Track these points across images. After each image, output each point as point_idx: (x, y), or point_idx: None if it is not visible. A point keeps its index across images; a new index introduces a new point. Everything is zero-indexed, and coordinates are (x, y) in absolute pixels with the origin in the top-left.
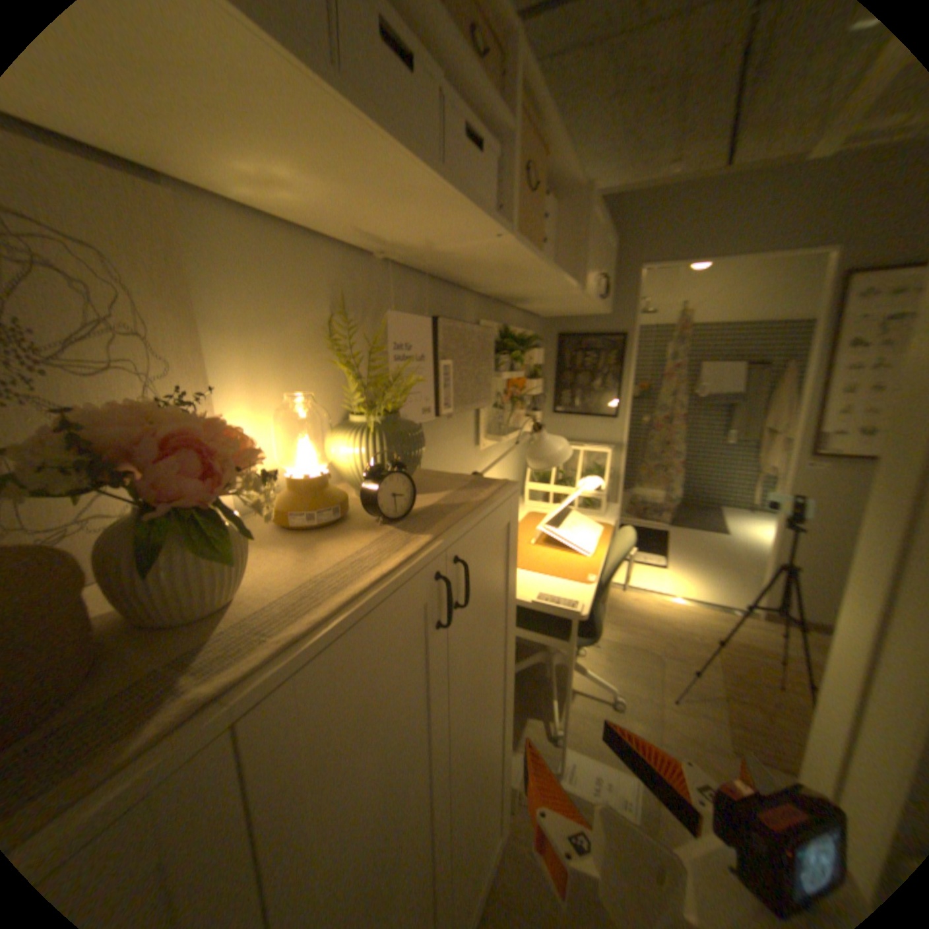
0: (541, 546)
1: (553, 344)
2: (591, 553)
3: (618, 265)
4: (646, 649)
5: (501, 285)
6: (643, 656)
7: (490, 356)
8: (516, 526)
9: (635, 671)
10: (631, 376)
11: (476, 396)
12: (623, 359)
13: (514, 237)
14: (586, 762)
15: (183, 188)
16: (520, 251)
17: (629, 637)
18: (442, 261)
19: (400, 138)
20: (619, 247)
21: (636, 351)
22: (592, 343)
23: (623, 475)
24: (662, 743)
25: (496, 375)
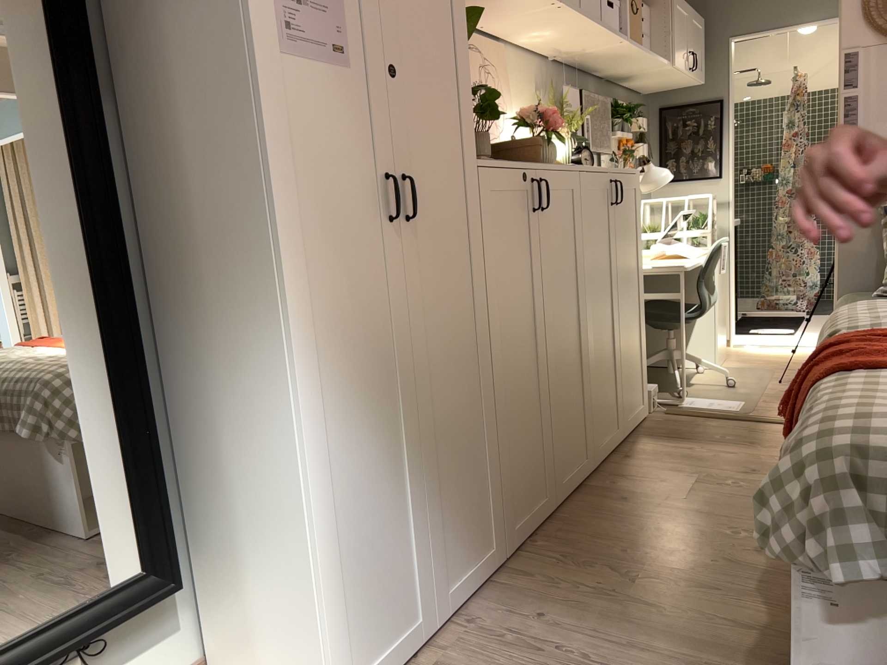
0: (654, 258)
1: (652, 118)
2: (693, 256)
3: (704, 42)
4: (758, 365)
5: (610, 69)
6: (754, 368)
7: (604, 121)
8: (636, 194)
9: (745, 373)
10: (727, 137)
11: (599, 143)
12: (717, 123)
13: (624, 42)
14: (700, 399)
15: (500, 43)
16: (627, 48)
17: (743, 362)
18: (579, 58)
19: (590, 21)
20: (704, 27)
21: (729, 115)
22: (688, 113)
23: (730, 232)
24: (760, 391)
25: (609, 133)
